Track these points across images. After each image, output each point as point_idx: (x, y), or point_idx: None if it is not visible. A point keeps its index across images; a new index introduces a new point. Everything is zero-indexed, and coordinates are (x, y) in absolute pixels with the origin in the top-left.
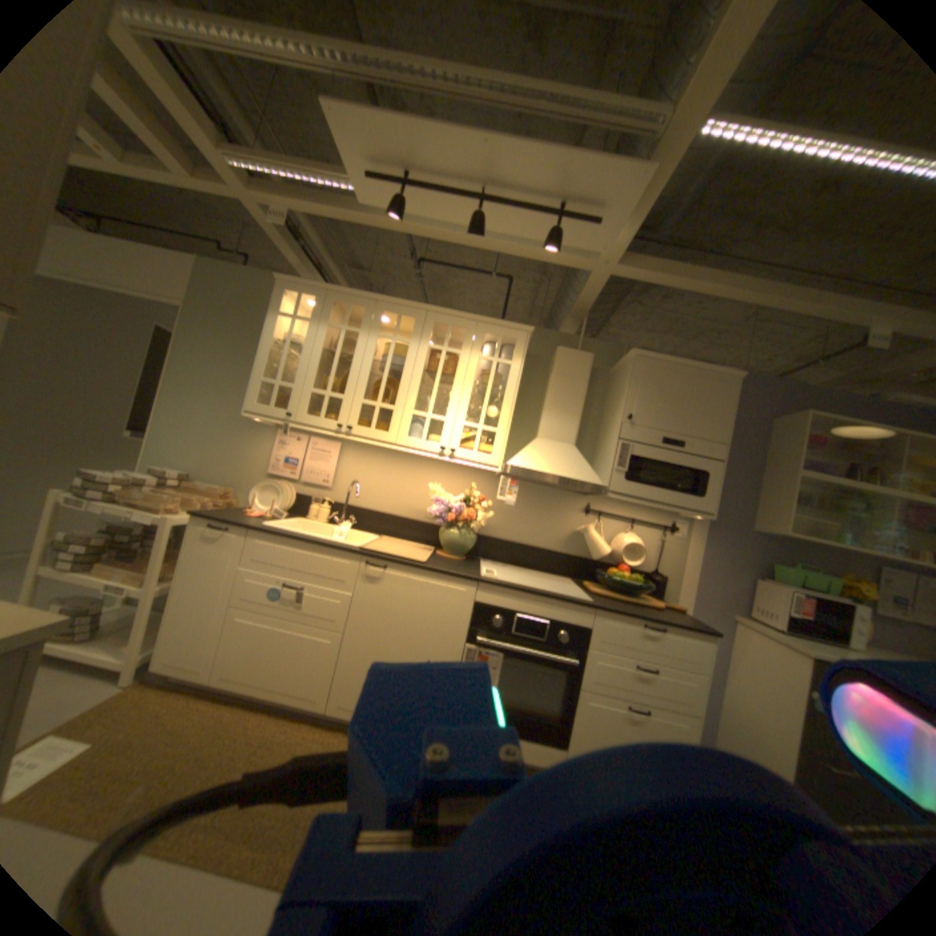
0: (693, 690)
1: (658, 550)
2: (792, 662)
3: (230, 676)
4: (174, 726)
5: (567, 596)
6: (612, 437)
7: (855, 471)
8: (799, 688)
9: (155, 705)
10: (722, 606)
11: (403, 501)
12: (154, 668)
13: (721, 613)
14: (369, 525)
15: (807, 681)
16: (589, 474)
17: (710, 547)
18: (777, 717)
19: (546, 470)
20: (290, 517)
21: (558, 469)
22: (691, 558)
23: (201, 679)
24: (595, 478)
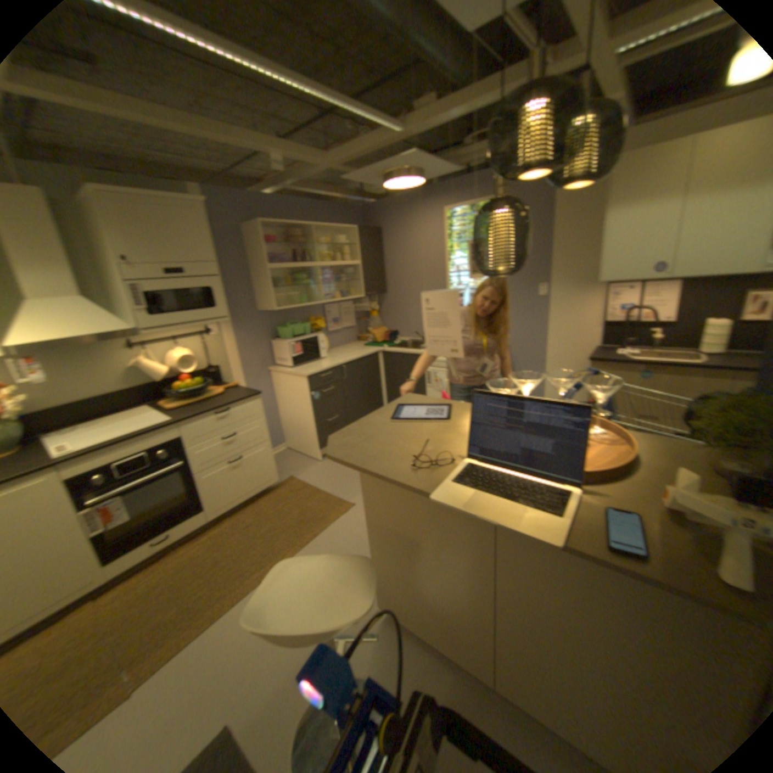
0: (256, 430)
1: (201, 351)
2: (298, 383)
3: None
4: None
5: (147, 428)
6: (114, 279)
7: (295, 255)
8: (304, 394)
9: None
10: (257, 366)
11: None
12: None
13: (258, 371)
14: None
15: (306, 390)
16: (109, 322)
17: (235, 333)
18: (301, 412)
19: (59, 336)
20: None
21: (74, 330)
22: (227, 346)
23: None
24: (118, 324)
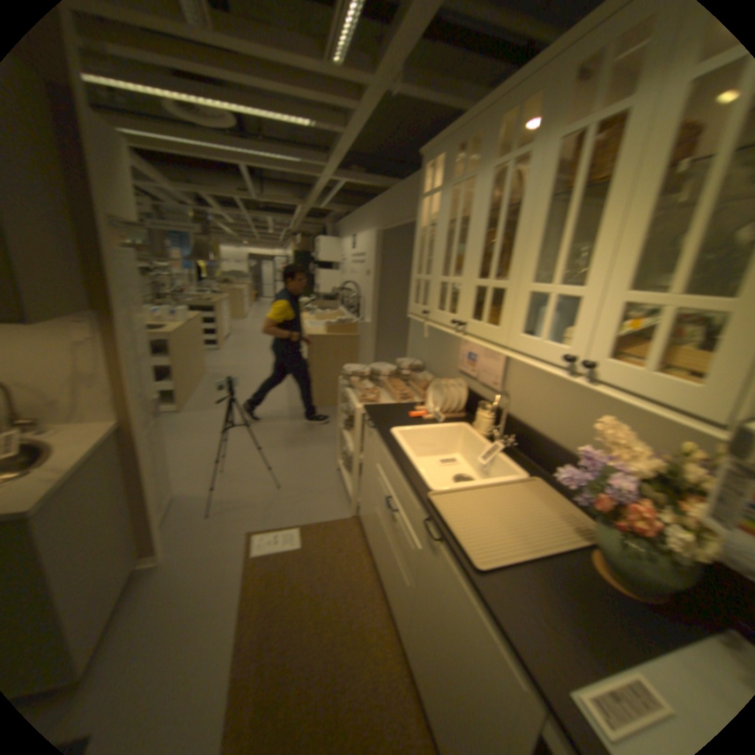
0: None
1: None
2: None
3: (375, 555)
4: (339, 568)
5: None
6: None
7: None
8: None
9: (350, 543)
10: None
11: (583, 431)
12: (359, 515)
13: None
14: (536, 453)
15: None
16: None
17: None
18: None
19: None
20: (453, 421)
21: None
22: None
23: (369, 543)
24: None
